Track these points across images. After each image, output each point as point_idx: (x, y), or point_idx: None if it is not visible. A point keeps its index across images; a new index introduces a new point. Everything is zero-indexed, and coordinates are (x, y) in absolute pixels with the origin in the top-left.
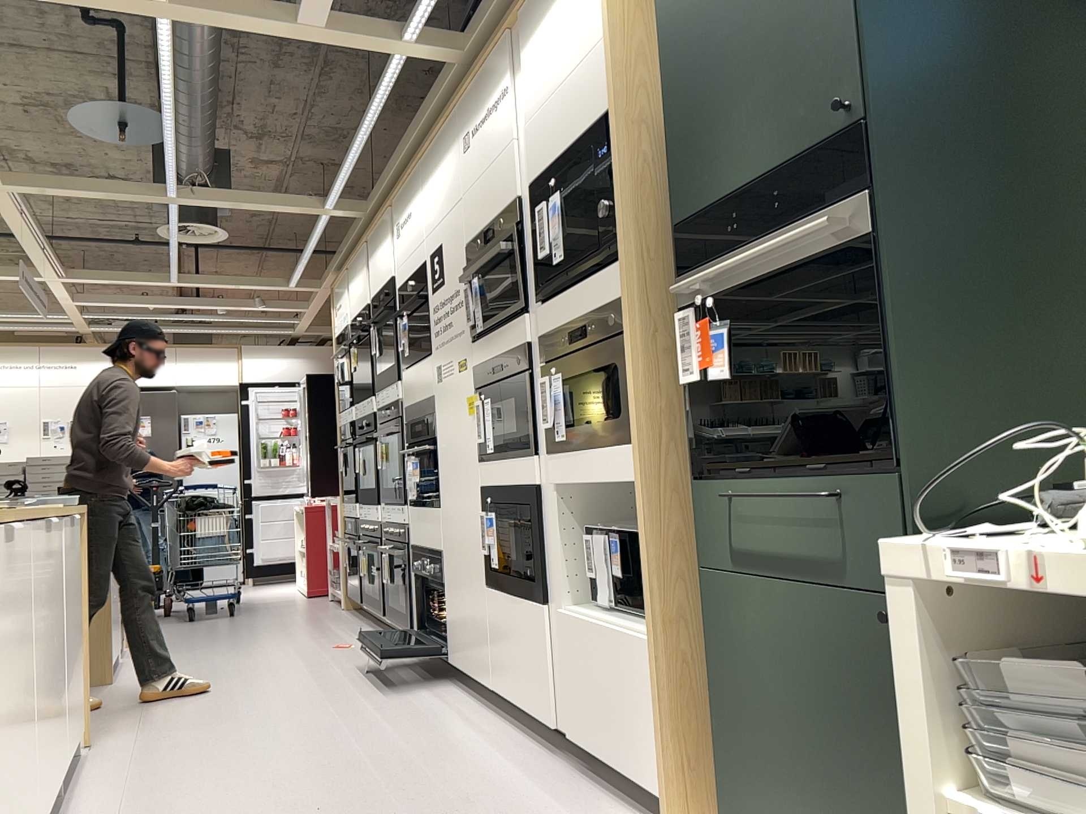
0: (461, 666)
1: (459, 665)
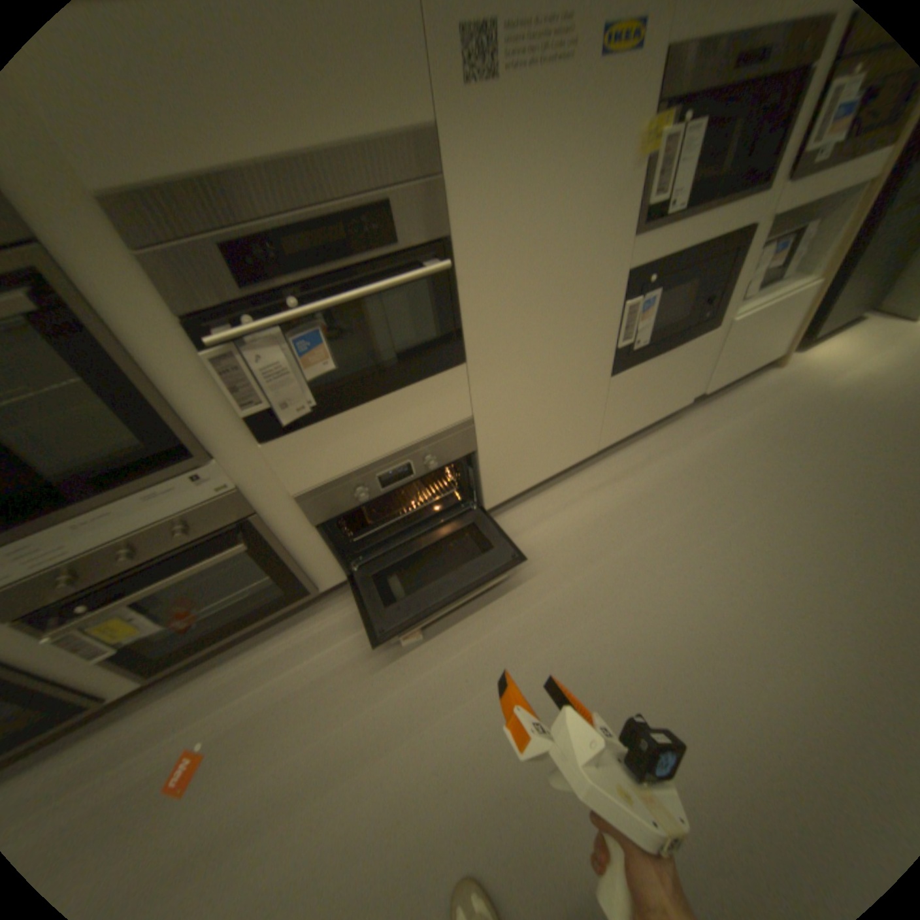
0: (522, 489)
1: (516, 491)
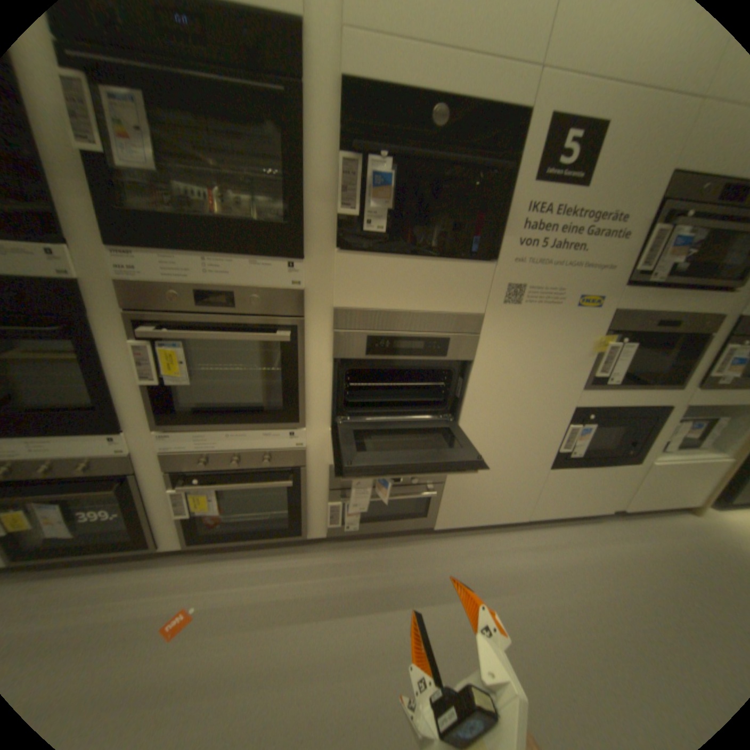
0: (465, 525)
1: (461, 526)
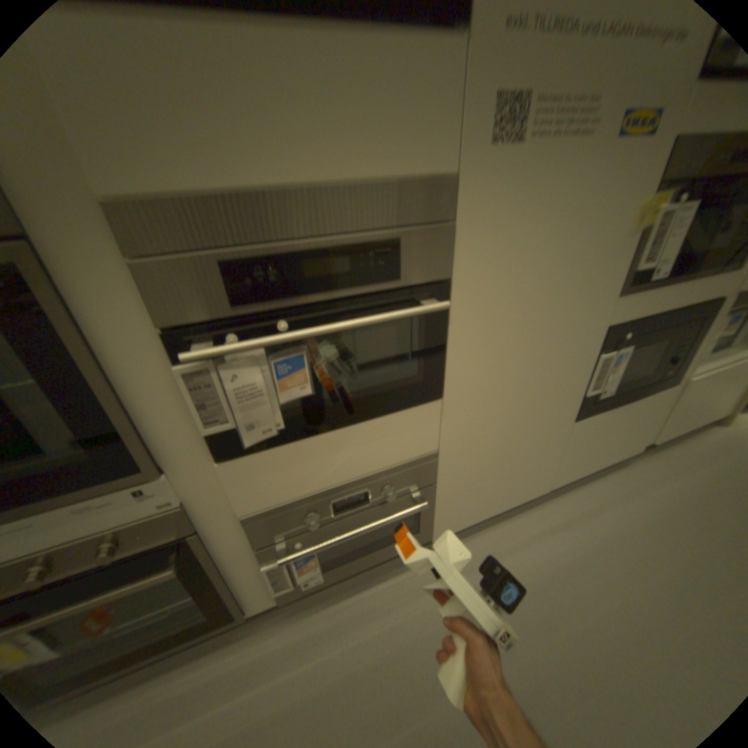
0: (473, 523)
1: (467, 525)
